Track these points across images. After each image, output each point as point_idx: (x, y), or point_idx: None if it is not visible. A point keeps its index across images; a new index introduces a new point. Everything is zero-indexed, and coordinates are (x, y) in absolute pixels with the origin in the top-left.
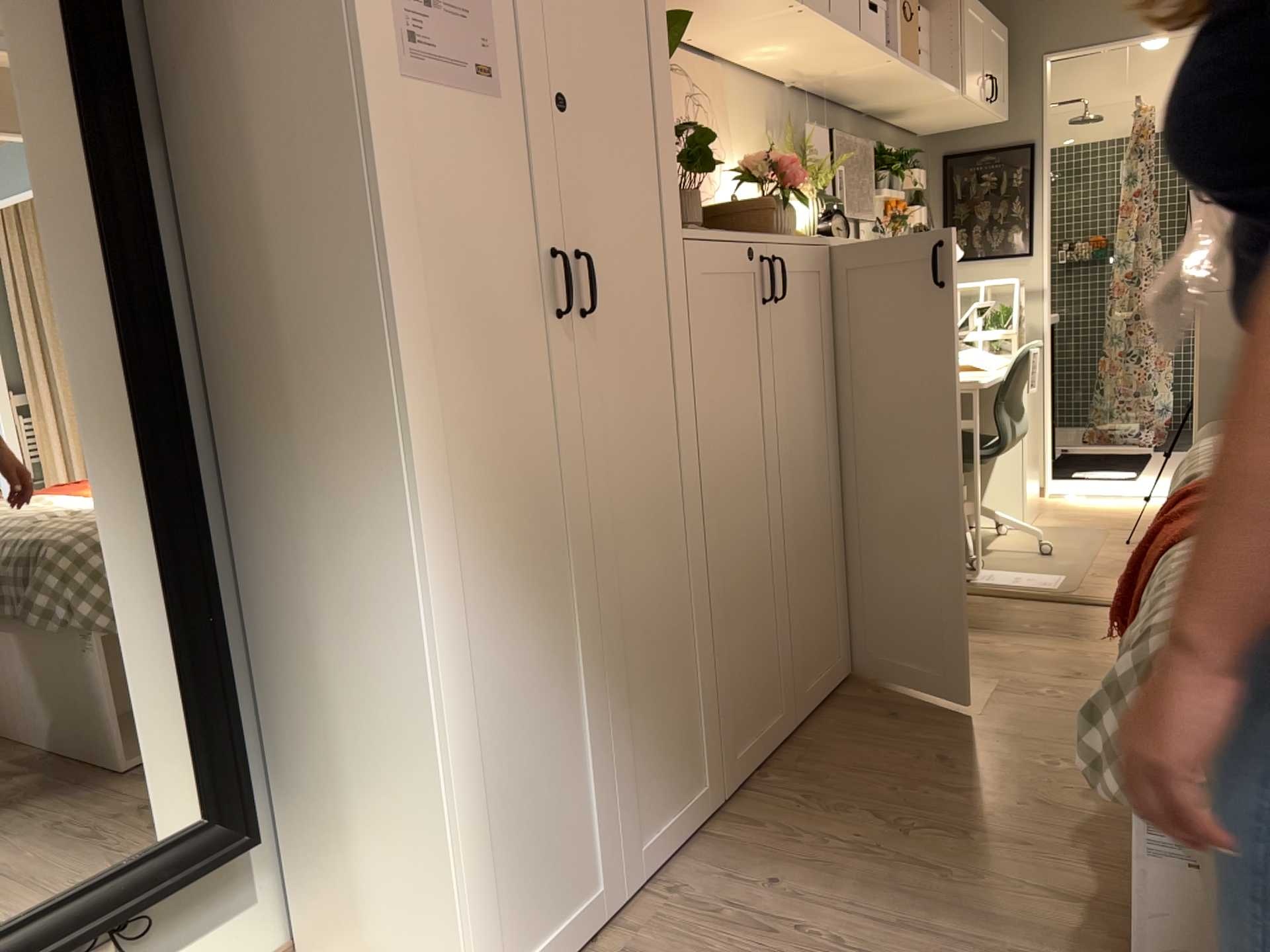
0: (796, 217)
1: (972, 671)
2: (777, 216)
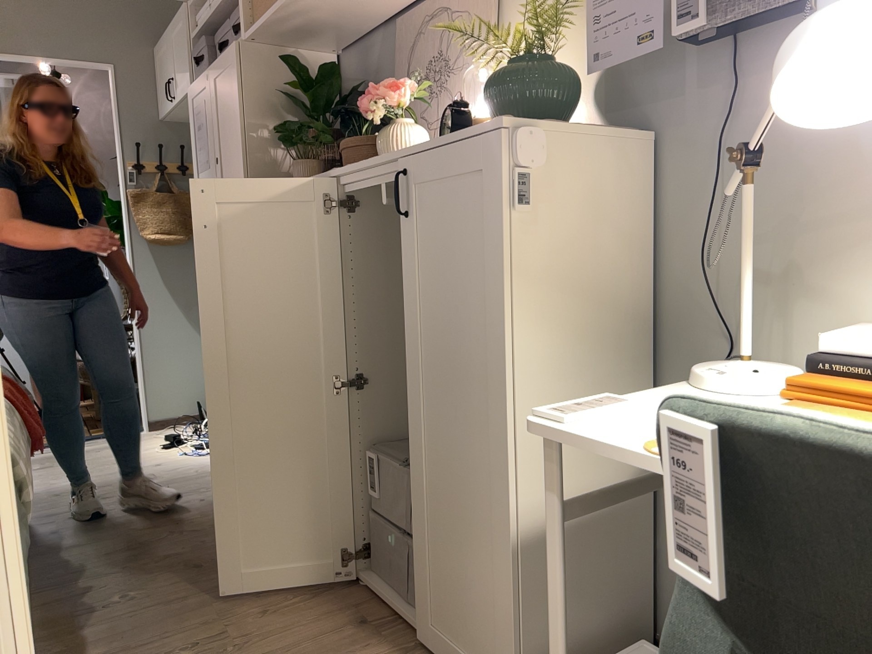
0: (389, 140)
1: (274, 647)
2: (378, 145)
